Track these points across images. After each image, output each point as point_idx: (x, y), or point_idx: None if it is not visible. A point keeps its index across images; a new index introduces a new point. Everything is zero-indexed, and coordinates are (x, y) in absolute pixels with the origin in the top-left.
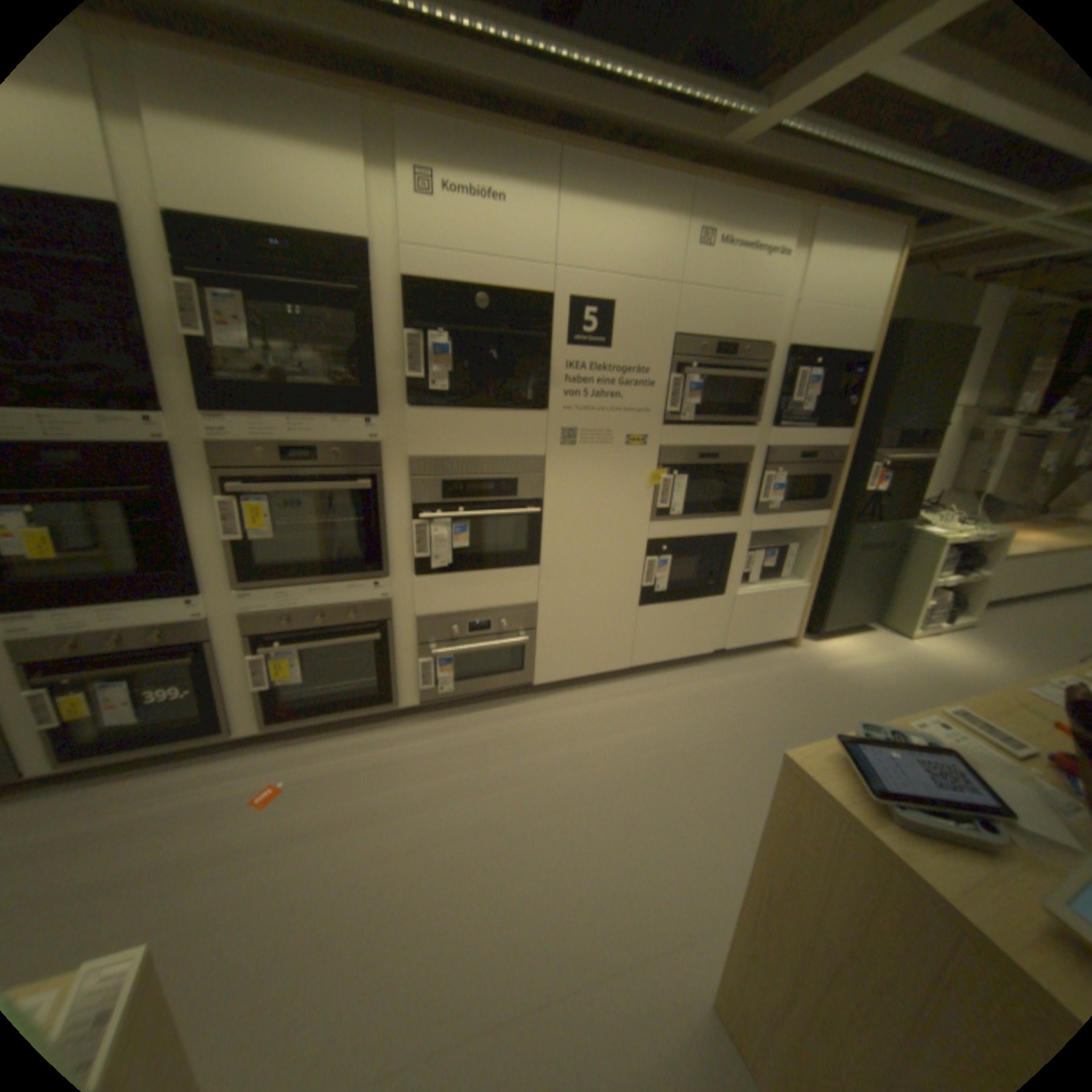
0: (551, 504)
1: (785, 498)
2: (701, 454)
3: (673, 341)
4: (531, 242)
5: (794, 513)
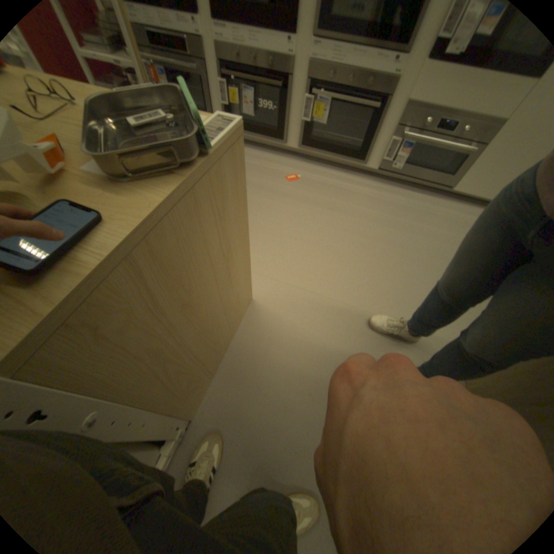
0: None
1: None
2: None
3: None
4: None
5: None
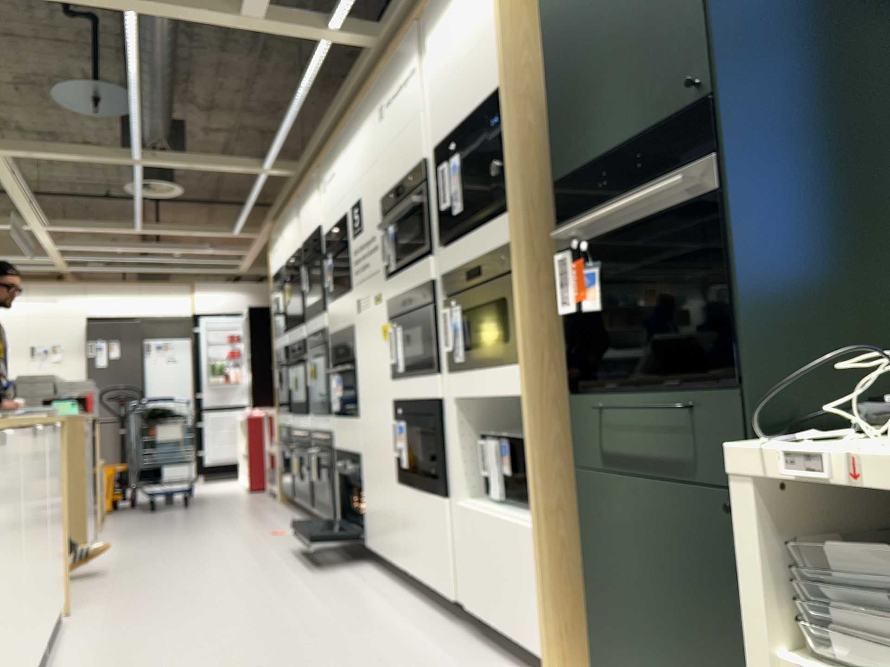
0: (357, 363)
1: (459, 344)
2: (402, 300)
3: (380, 205)
4: (340, 188)
5: (485, 371)
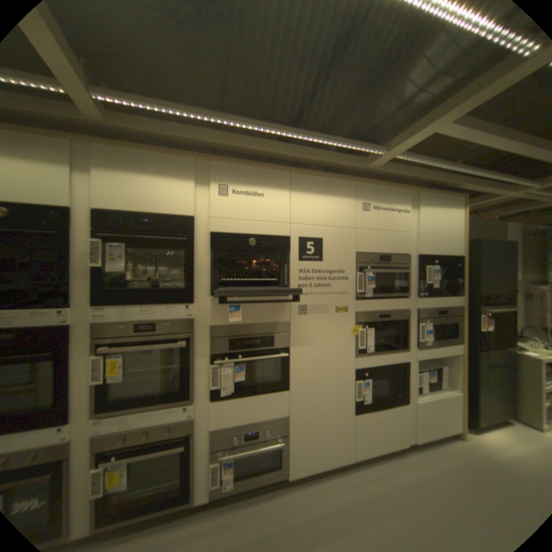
0: (295, 350)
1: (434, 338)
2: (380, 315)
3: (355, 256)
4: (277, 213)
5: (442, 348)
